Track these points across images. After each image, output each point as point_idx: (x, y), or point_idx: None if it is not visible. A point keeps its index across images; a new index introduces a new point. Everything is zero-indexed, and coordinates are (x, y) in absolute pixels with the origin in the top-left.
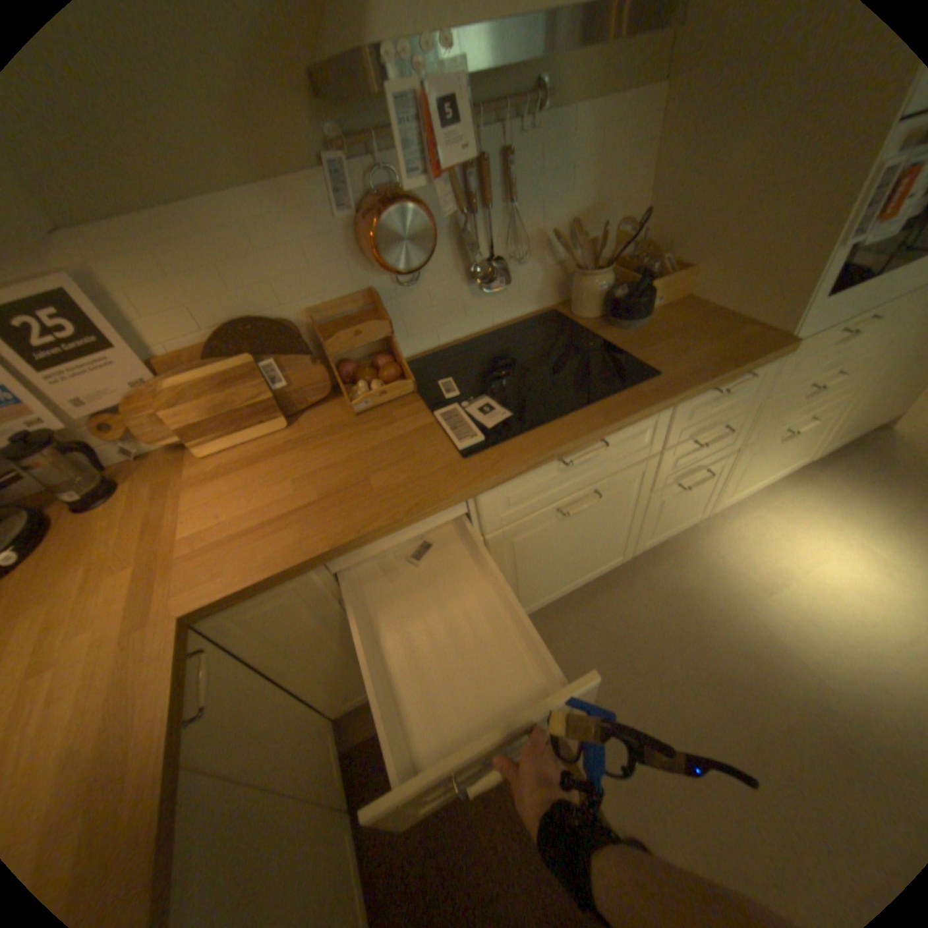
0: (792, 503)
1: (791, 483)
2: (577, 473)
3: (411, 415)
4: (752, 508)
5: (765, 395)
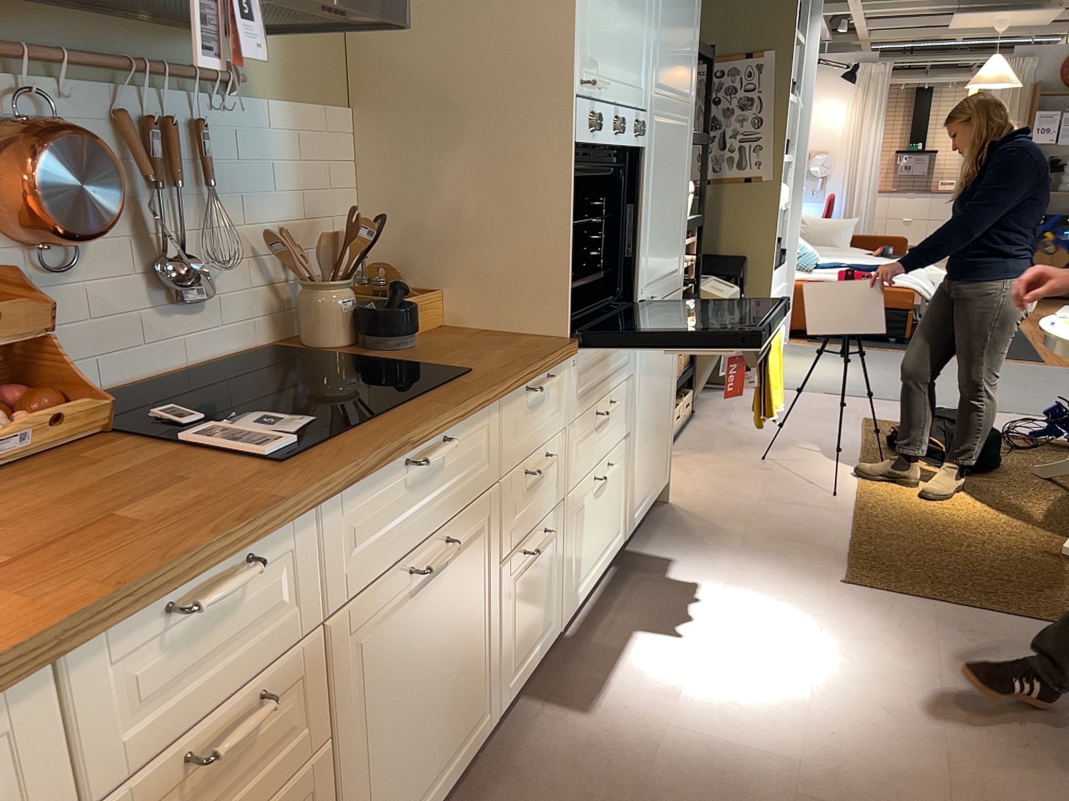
0: (633, 596)
1: (618, 577)
2: (422, 501)
3: (126, 452)
4: (597, 615)
5: (566, 417)
